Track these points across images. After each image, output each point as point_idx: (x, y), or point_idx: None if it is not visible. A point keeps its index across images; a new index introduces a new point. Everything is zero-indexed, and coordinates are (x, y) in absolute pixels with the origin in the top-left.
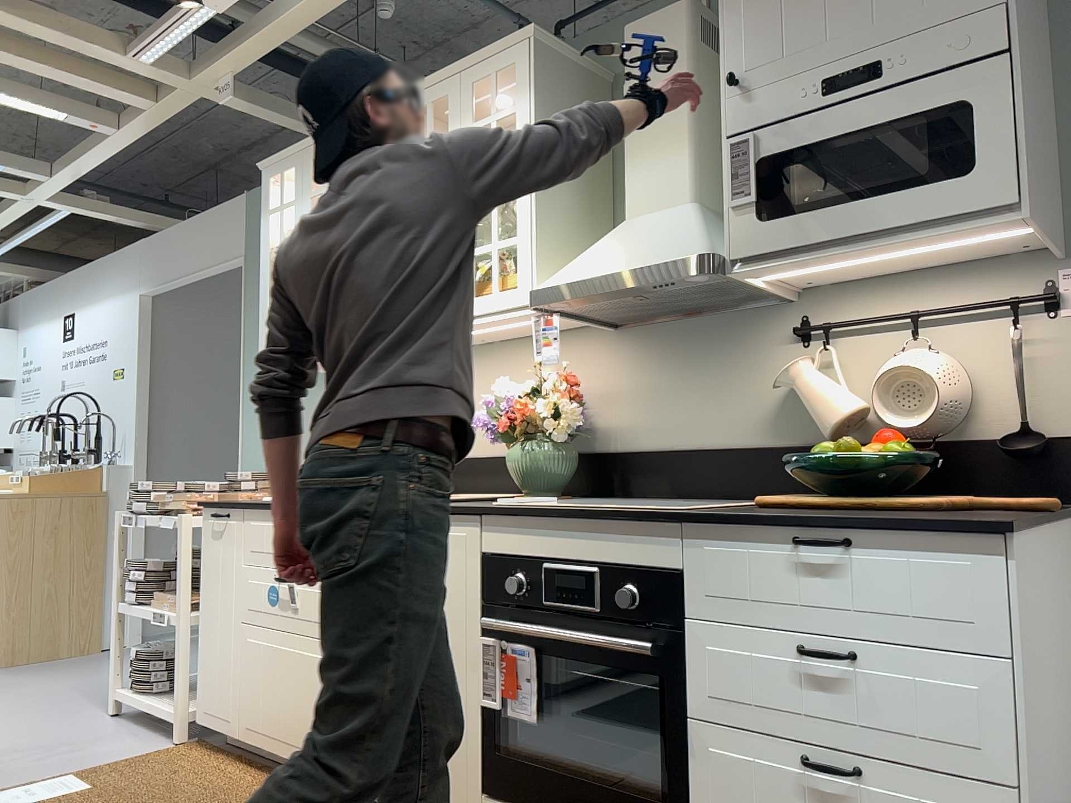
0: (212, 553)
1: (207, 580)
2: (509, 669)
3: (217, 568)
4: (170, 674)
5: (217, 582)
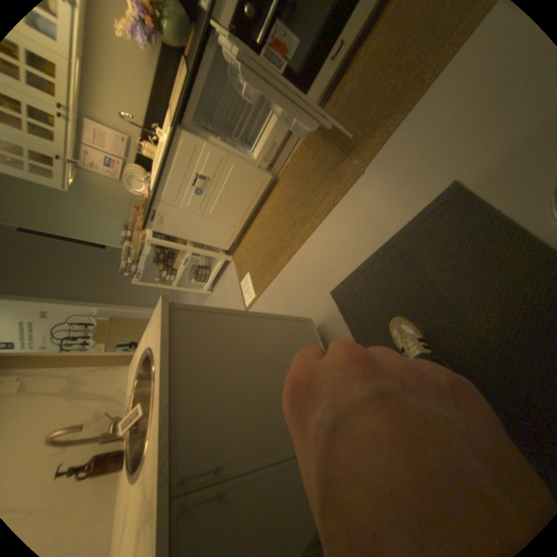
0: (169, 226)
1: (179, 232)
2: (277, 44)
3: (176, 224)
4: (204, 269)
5: (182, 226)
